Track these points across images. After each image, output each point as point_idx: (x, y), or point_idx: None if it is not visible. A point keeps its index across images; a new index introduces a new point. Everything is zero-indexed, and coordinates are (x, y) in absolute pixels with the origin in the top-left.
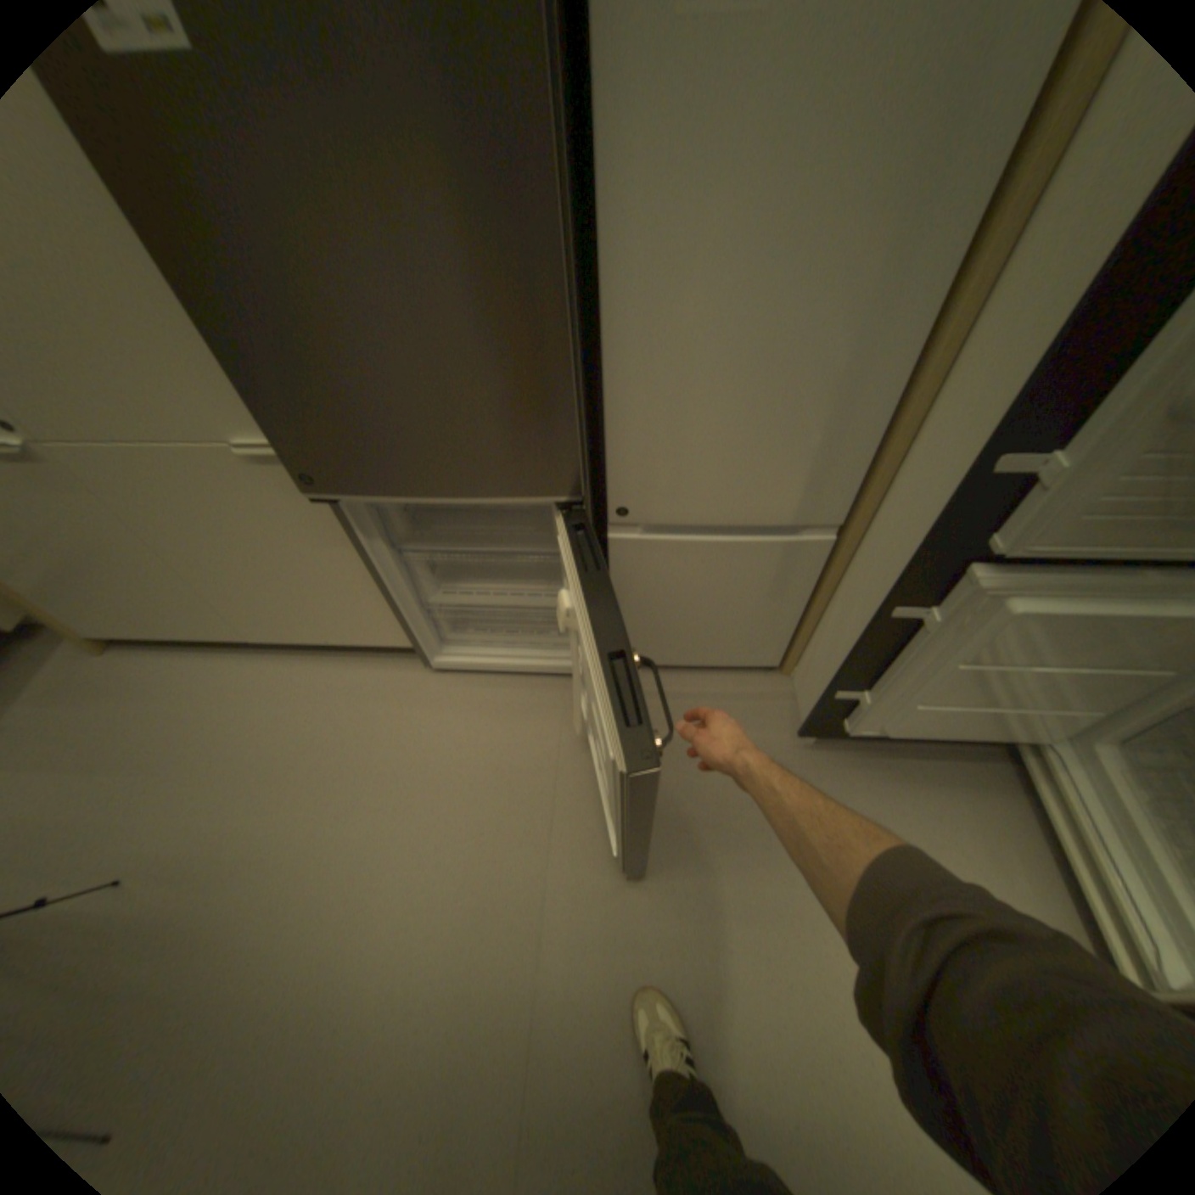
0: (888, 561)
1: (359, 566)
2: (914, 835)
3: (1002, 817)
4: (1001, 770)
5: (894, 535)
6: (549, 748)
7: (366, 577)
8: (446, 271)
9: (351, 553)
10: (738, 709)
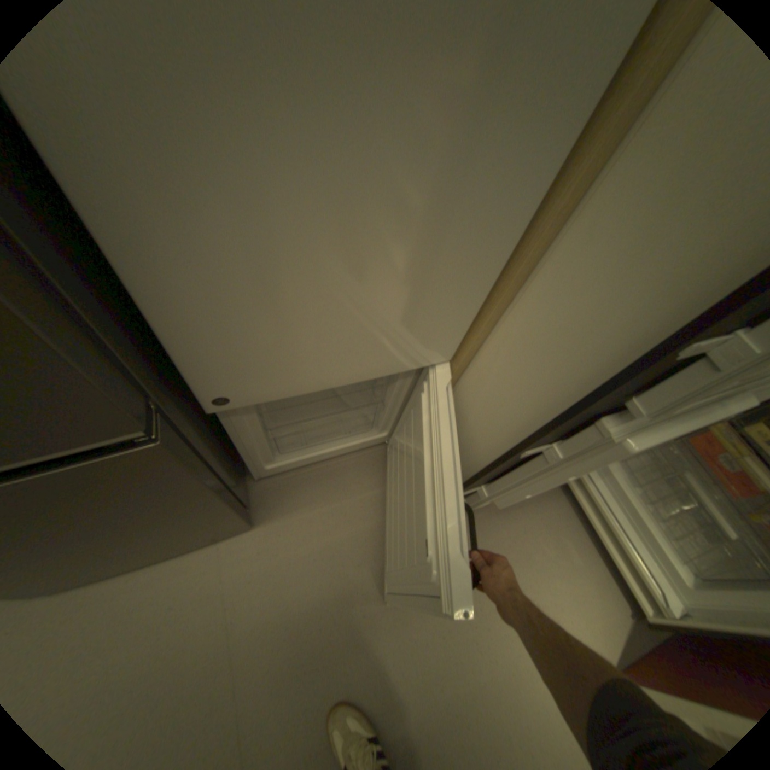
0: (501, 396)
1: None
2: (513, 553)
3: (555, 516)
4: None
5: (506, 374)
6: (211, 607)
7: None
8: None
9: None
10: (375, 497)
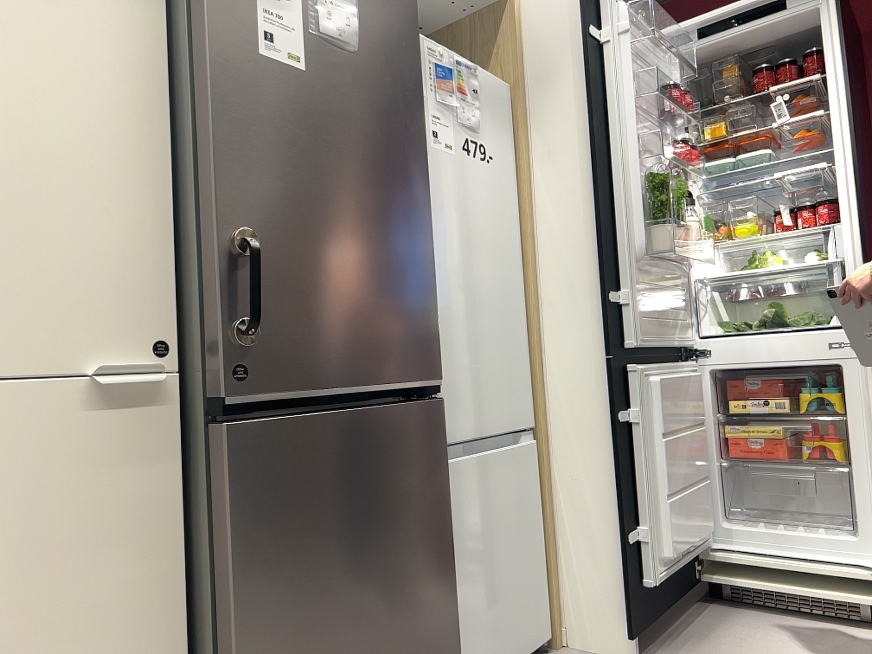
0: (583, 417)
1: (164, 608)
2: (750, 650)
3: (752, 618)
4: (715, 606)
5: (574, 401)
6: None
7: (164, 639)
8: (386, 199)
9: (163, 578)
10: None
